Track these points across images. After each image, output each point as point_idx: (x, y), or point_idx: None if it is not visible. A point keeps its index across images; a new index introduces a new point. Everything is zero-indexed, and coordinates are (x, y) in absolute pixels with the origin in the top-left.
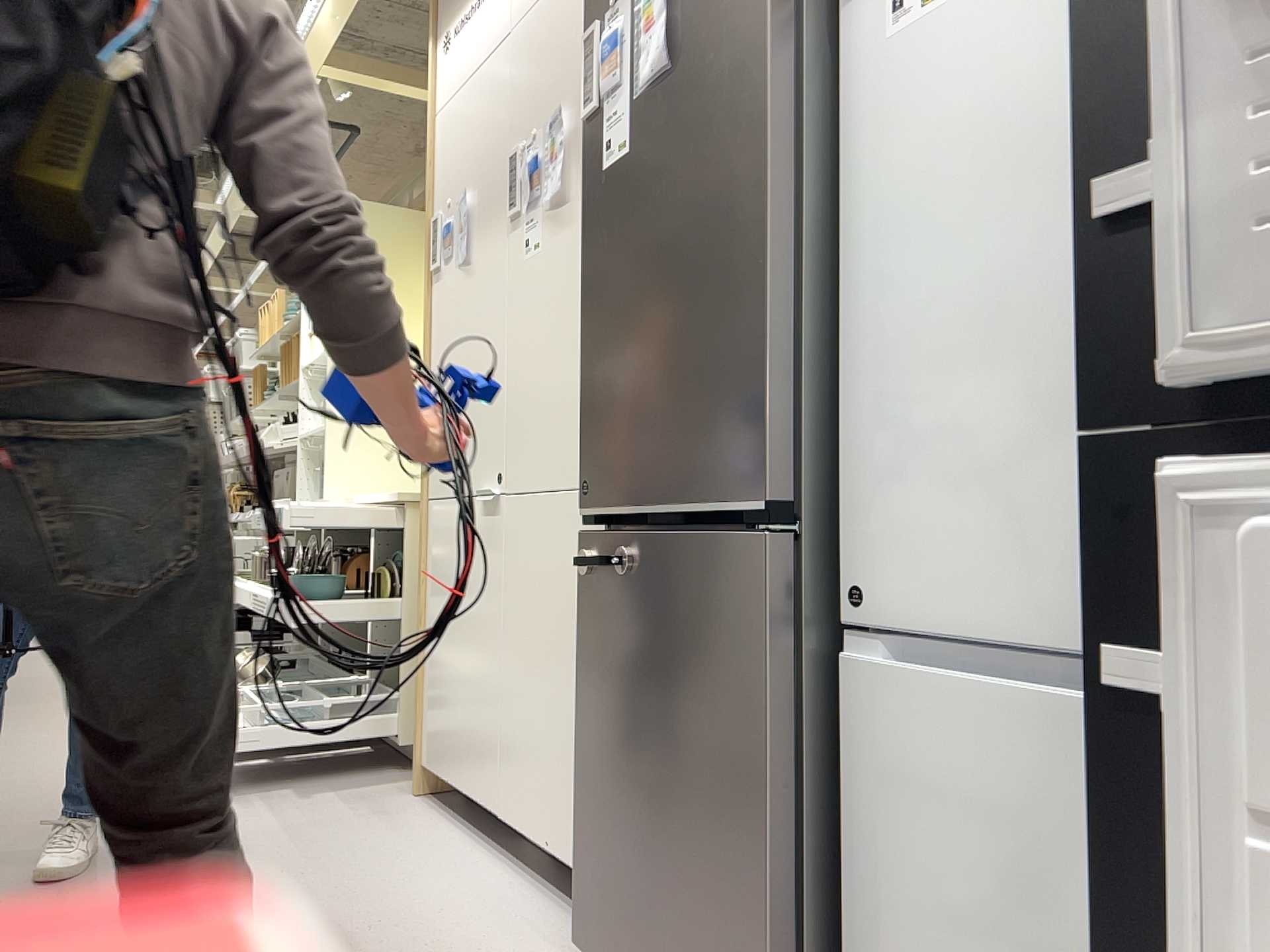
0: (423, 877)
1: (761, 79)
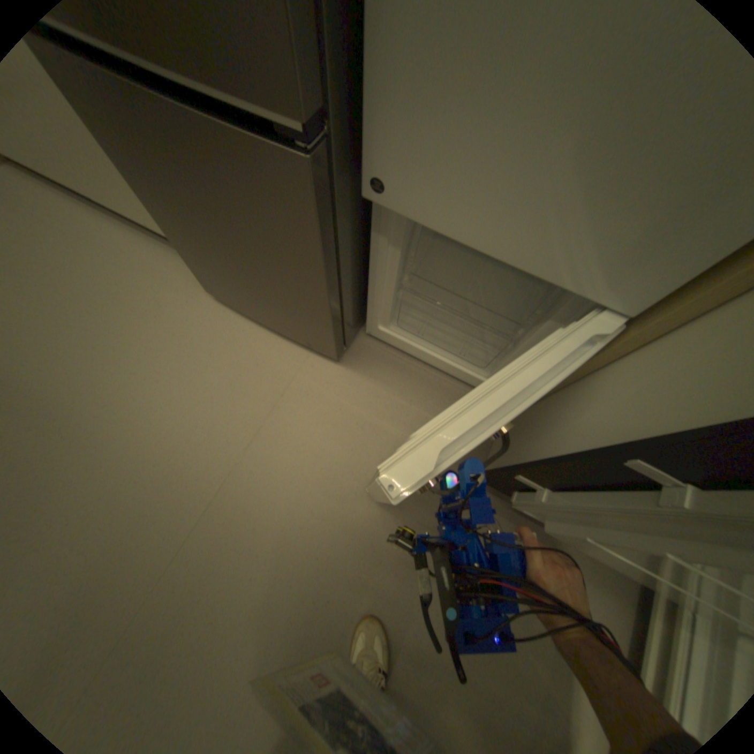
0: (77, 253)
1: None
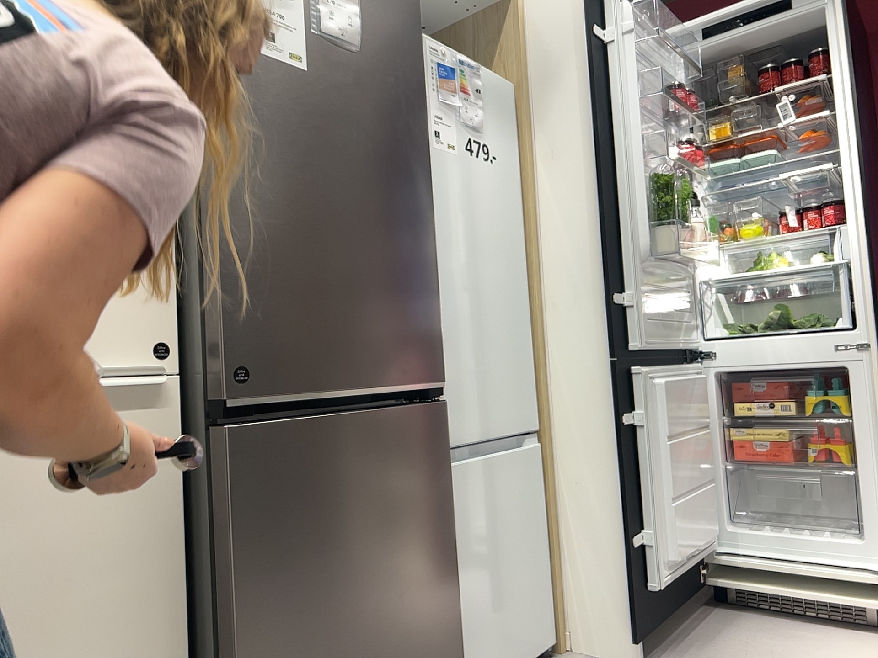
0: None
1: (423, 128)
